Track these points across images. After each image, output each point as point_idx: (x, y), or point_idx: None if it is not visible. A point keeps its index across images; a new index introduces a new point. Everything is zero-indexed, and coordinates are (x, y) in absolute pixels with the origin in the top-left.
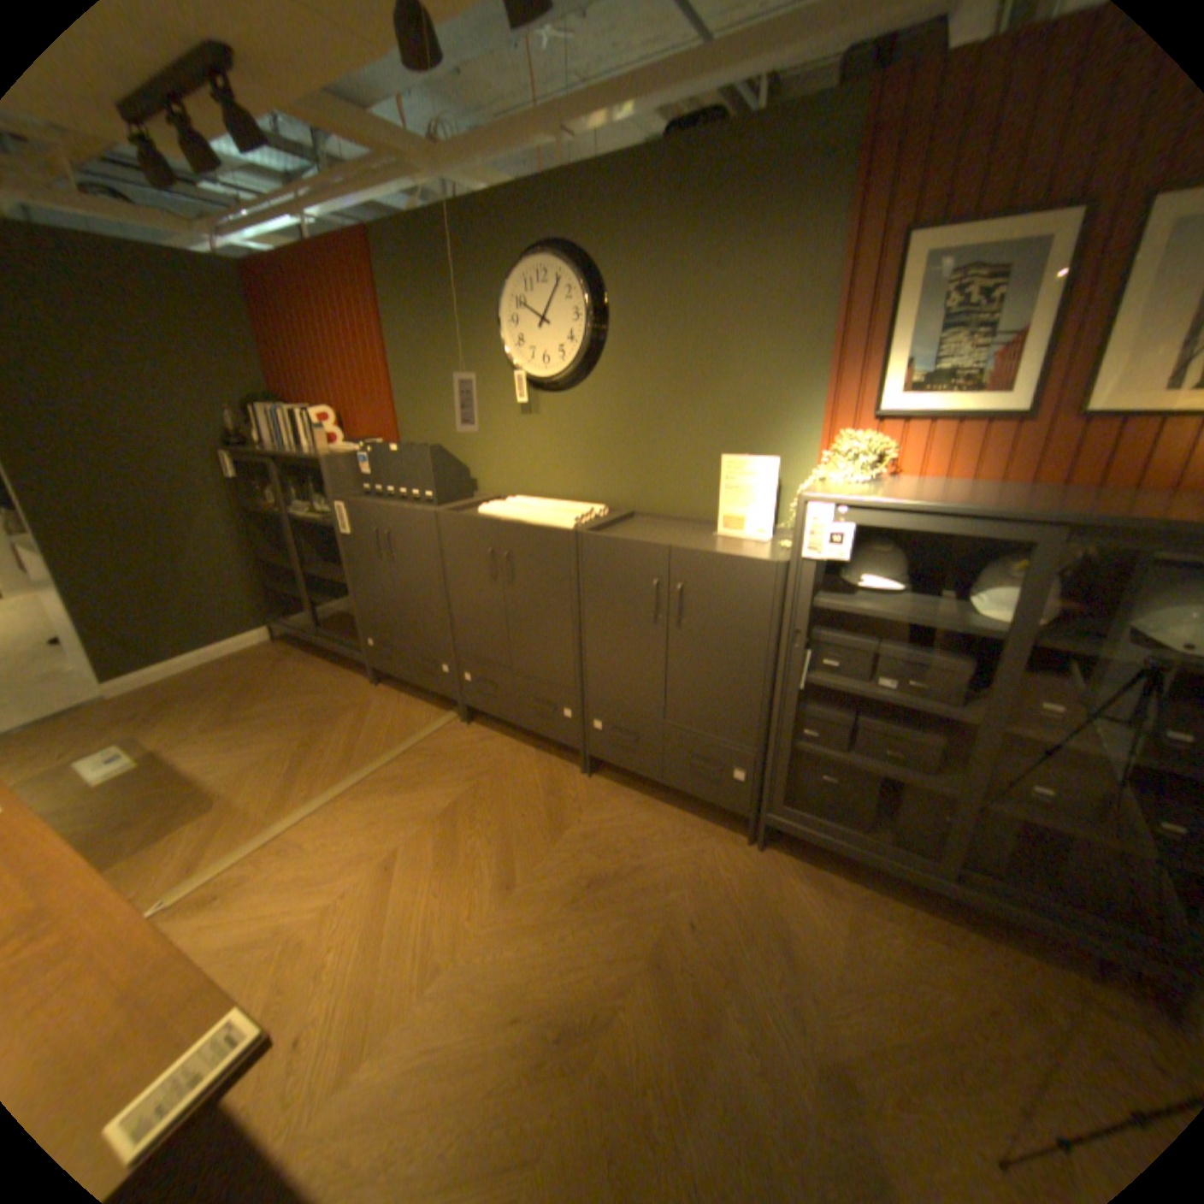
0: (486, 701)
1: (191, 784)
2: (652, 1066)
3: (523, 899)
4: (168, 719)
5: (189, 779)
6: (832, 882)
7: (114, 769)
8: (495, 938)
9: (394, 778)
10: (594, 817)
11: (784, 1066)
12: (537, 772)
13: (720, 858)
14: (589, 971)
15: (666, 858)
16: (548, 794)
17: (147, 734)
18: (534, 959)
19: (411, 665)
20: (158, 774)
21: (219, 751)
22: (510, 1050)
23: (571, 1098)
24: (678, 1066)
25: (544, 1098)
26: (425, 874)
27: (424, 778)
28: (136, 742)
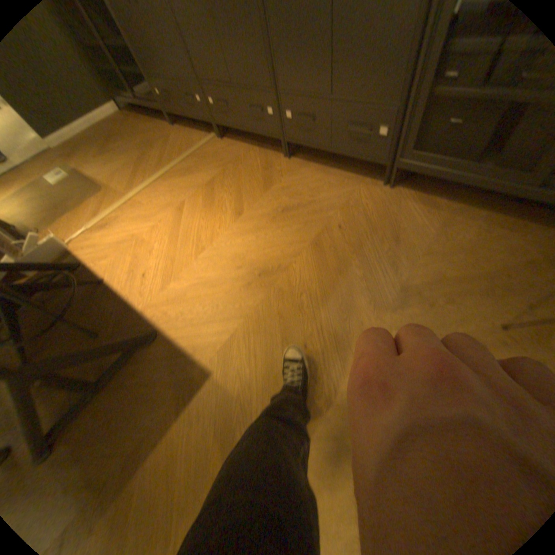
0: (225, 117)
1: (91, 180)
2: (308, 284)
3: (247, 218)
4: (77, 153)
5: (90, 178)
6: (438, 201)
7: (59, 177)
8: (232, 235)
9: (183, 169)
10: (290, 178)
11: (382, 285)
12: (259, 159)
13: (365, 193)
14: (280, 247)
15: (330, 195)
16: (265, 169)
17: (70, 161)
18: (252, 243)
19: (181, 102)
20: (77, 177)
21: (101, 165)
22: (237, 278)
23: (265, 295)
24: (322, 284)
25: (252, 295)
26: (198, 210)
27: (198, 167)
28: (66, 165)
